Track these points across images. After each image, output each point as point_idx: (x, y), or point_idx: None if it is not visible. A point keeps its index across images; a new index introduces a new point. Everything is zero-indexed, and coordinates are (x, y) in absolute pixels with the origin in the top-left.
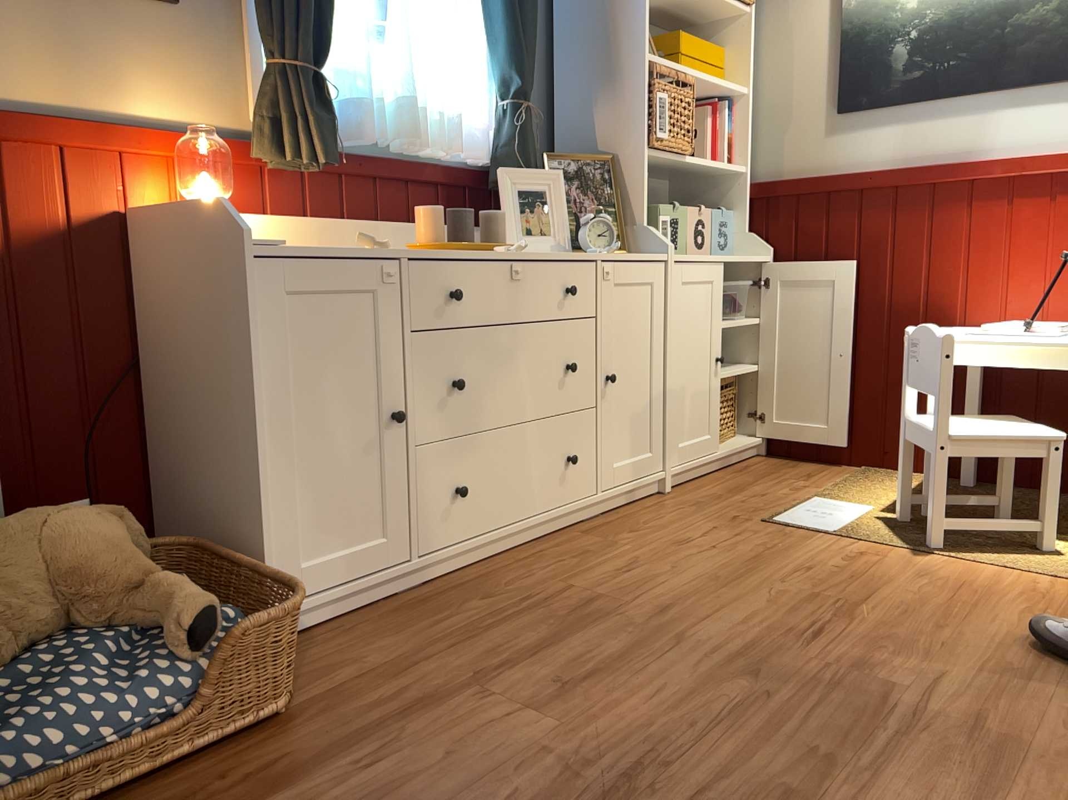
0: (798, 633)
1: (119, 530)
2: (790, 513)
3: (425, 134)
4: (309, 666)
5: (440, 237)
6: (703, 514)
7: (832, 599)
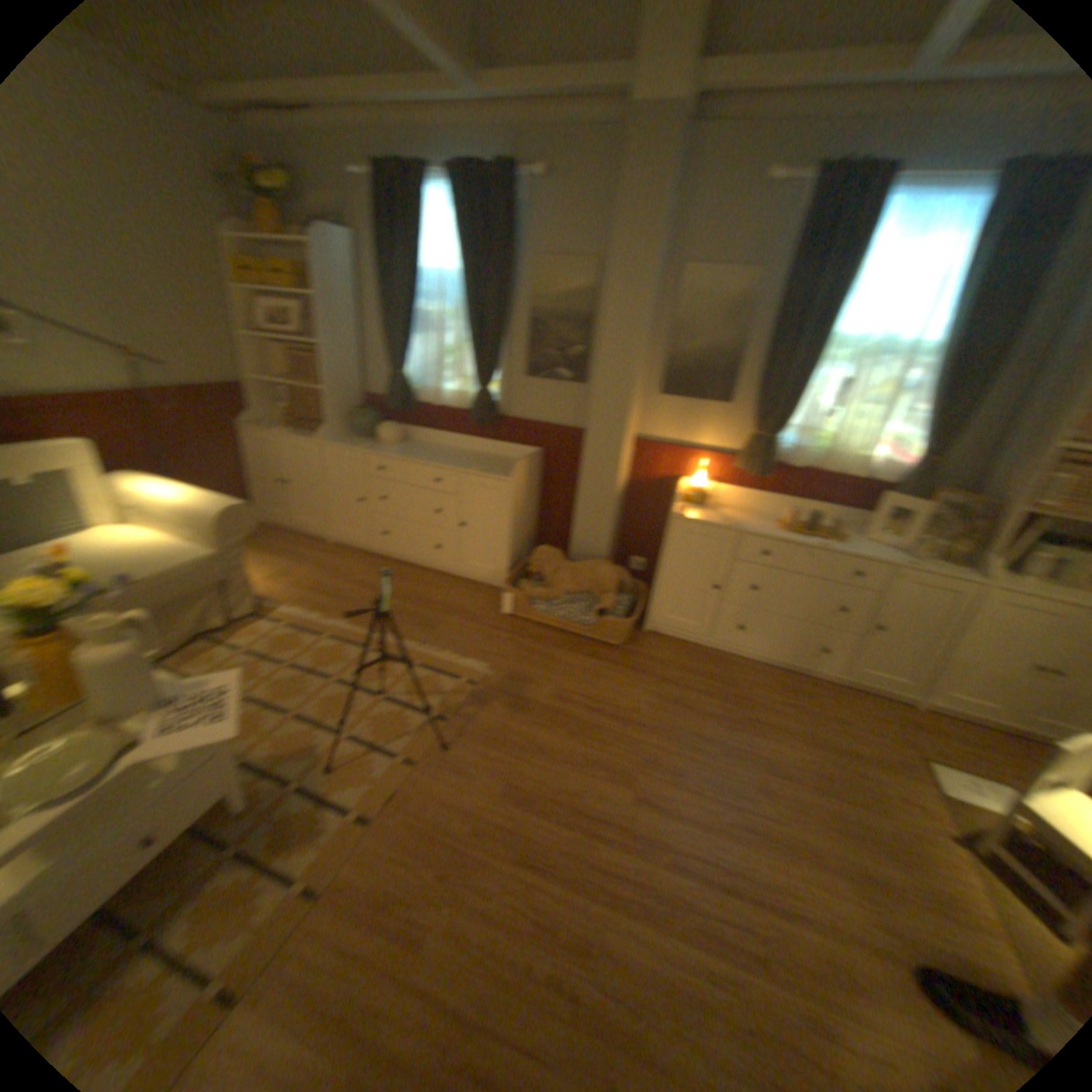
0: (780, 771)
1: (614, 577)
2: (957, 773)
3: (851, 461)
4: (644, 643)
5: (793, 523)
6: (901, 730)
7: (833, 788)
